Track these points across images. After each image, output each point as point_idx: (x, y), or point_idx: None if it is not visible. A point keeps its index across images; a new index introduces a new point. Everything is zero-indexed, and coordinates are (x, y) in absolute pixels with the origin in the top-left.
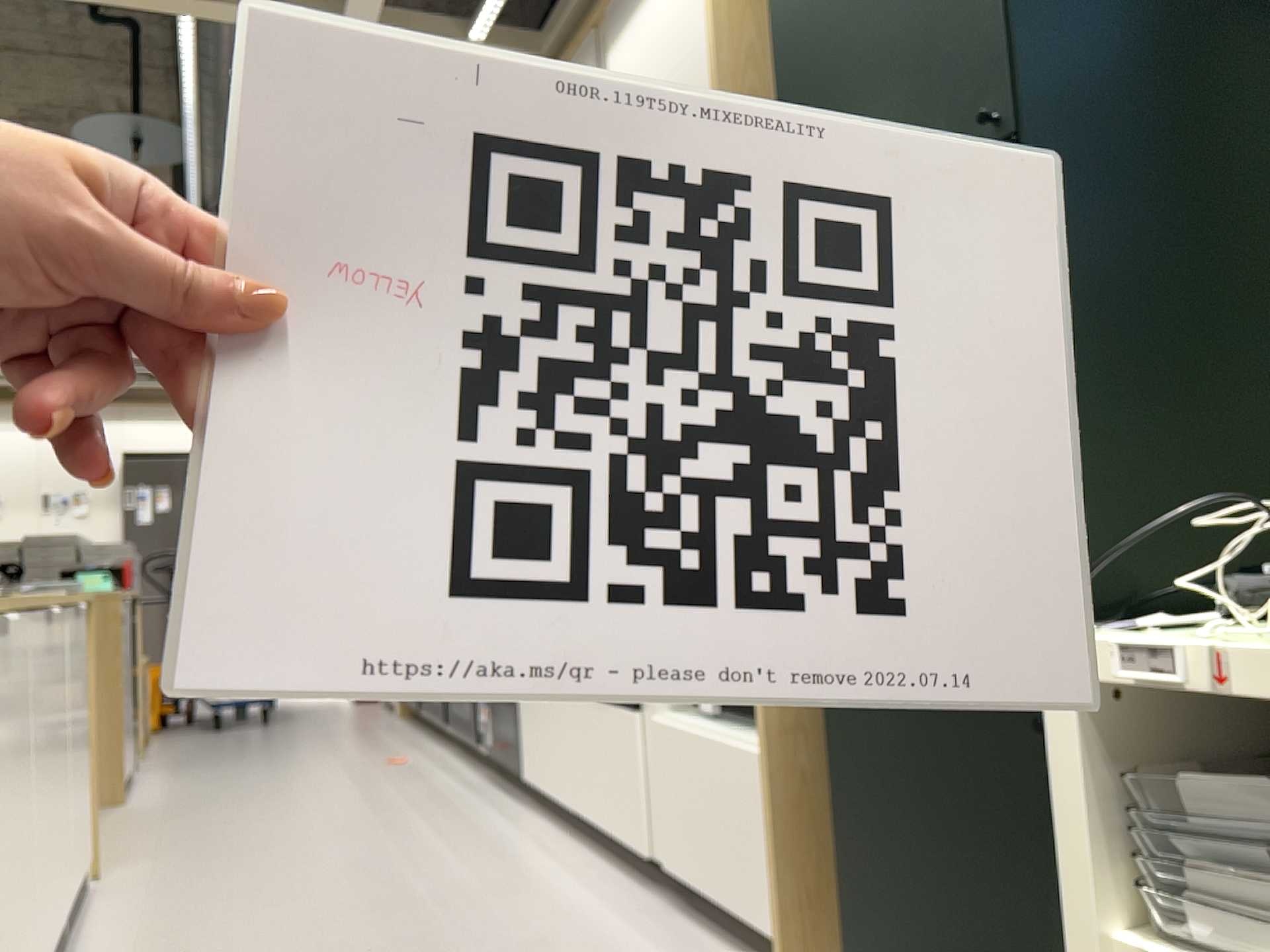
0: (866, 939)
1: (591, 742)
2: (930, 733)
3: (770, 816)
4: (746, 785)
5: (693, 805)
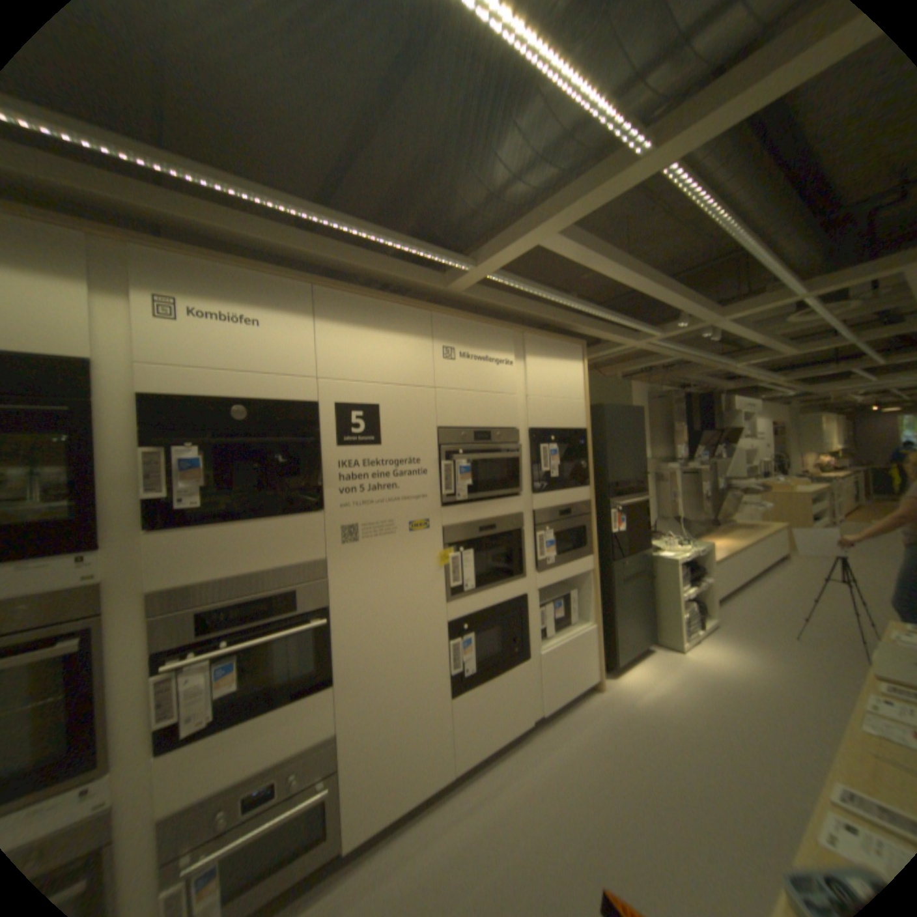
0: (621, 652)
1: (482, 710)
2: (633, 591)
3: (595, 646)
4: (588, 643)
5: (563, 672)
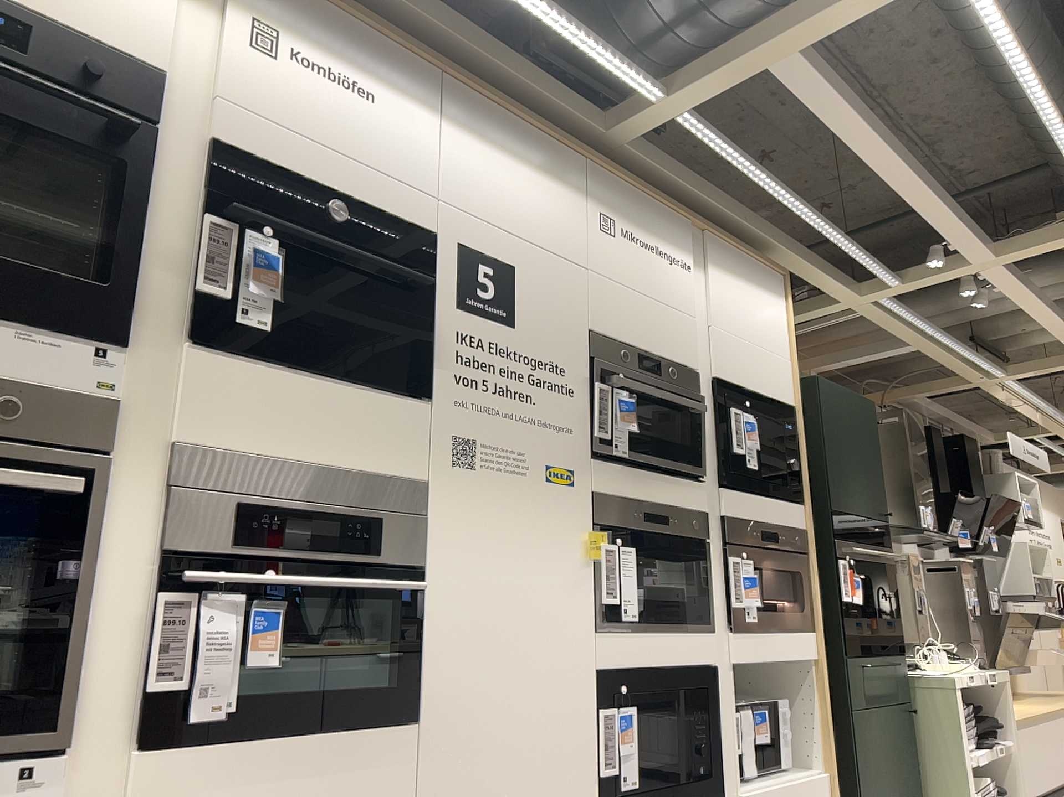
0: None
1: None
2: (881, 726)
3: None
4: None
5: None
